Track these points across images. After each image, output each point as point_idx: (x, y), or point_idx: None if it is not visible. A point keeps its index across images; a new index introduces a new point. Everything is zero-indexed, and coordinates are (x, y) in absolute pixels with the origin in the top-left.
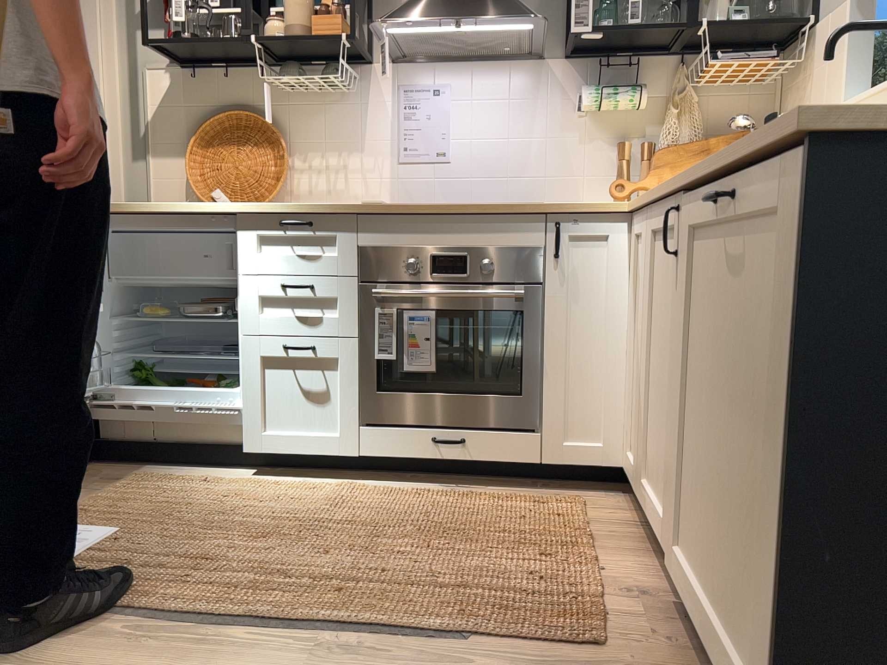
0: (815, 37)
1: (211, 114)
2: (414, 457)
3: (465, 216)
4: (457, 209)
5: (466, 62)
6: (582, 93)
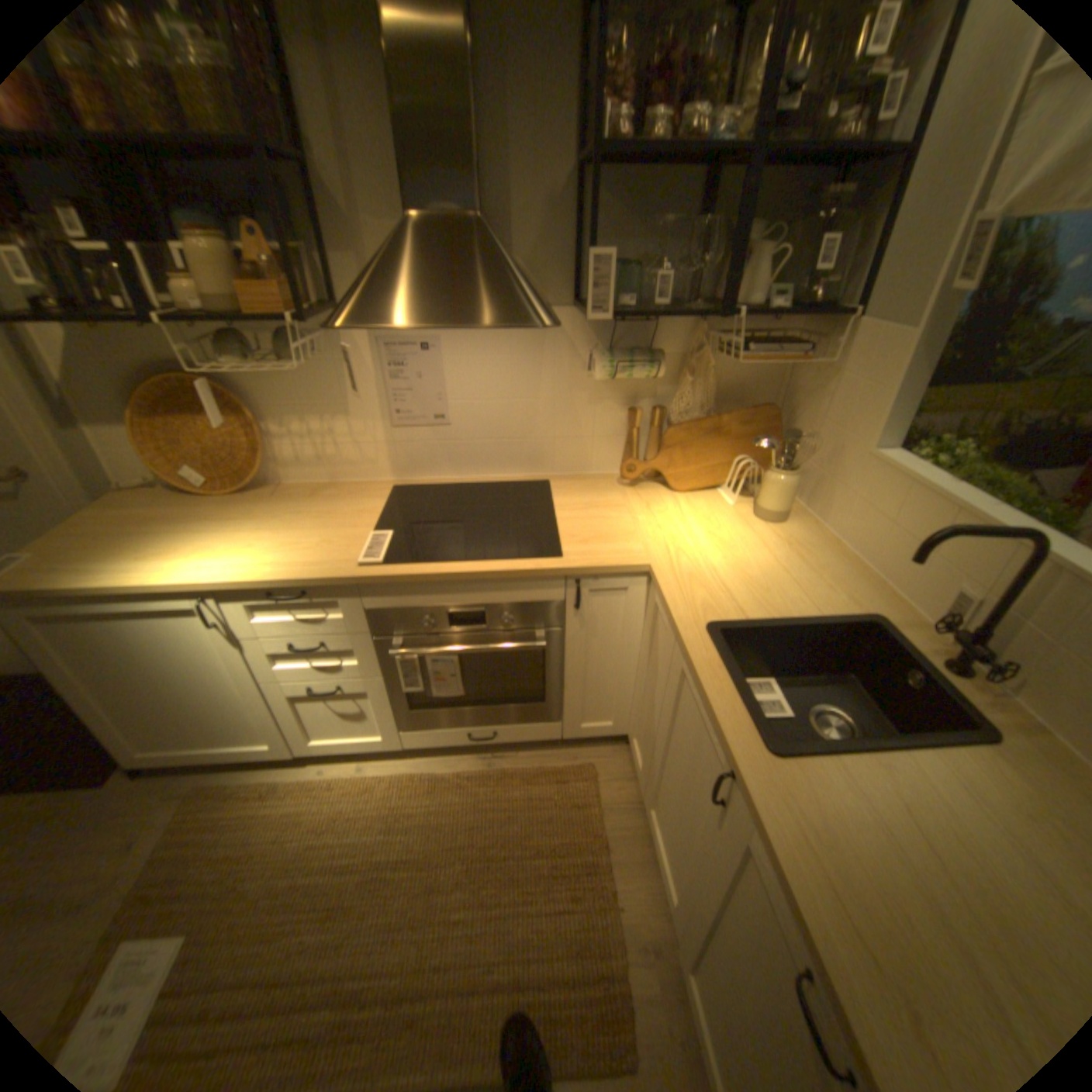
0: (861, 333)
1: (145, 371)
2: (451, 744)
3: (478, 579)
4: (468, 576)
5: None
6: (595, 357)
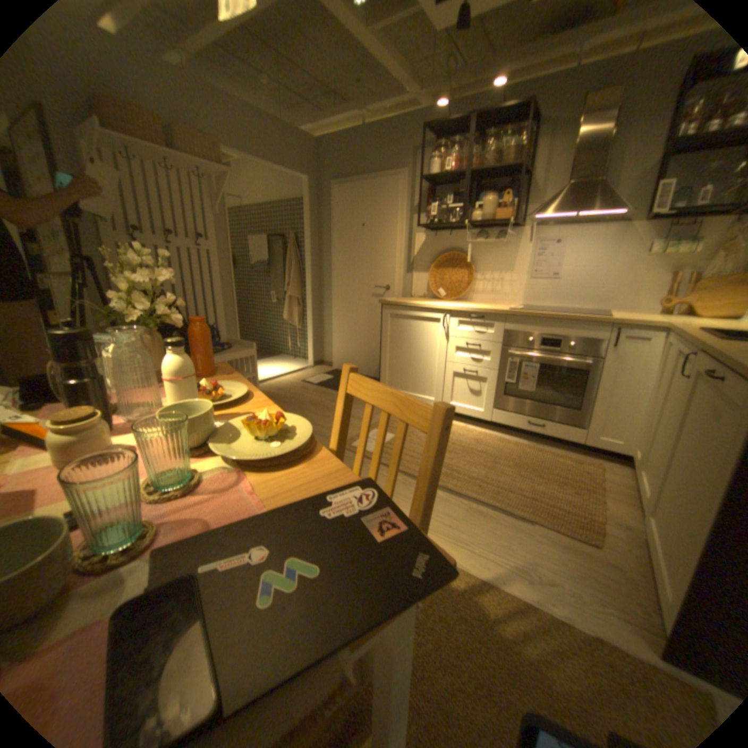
0: None
1: (441, 252)
2: (516, 426)
3: (563, 320)
4: (558, 317)
5: (579, 223)
6: (654, 242)
